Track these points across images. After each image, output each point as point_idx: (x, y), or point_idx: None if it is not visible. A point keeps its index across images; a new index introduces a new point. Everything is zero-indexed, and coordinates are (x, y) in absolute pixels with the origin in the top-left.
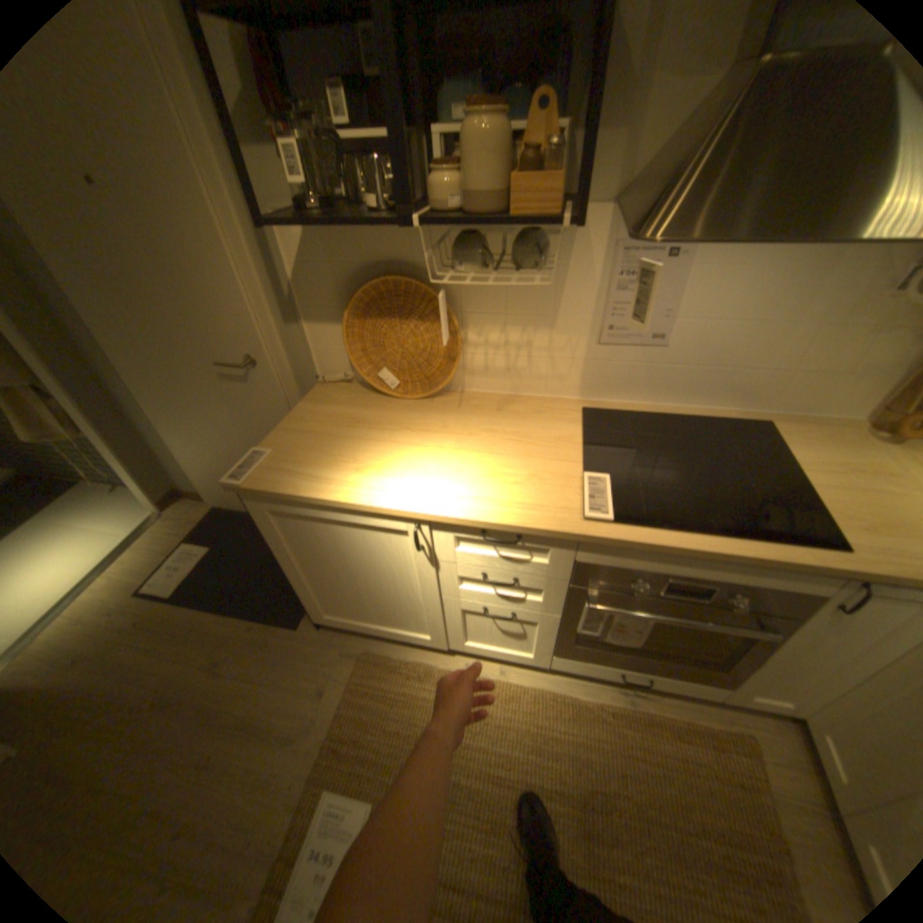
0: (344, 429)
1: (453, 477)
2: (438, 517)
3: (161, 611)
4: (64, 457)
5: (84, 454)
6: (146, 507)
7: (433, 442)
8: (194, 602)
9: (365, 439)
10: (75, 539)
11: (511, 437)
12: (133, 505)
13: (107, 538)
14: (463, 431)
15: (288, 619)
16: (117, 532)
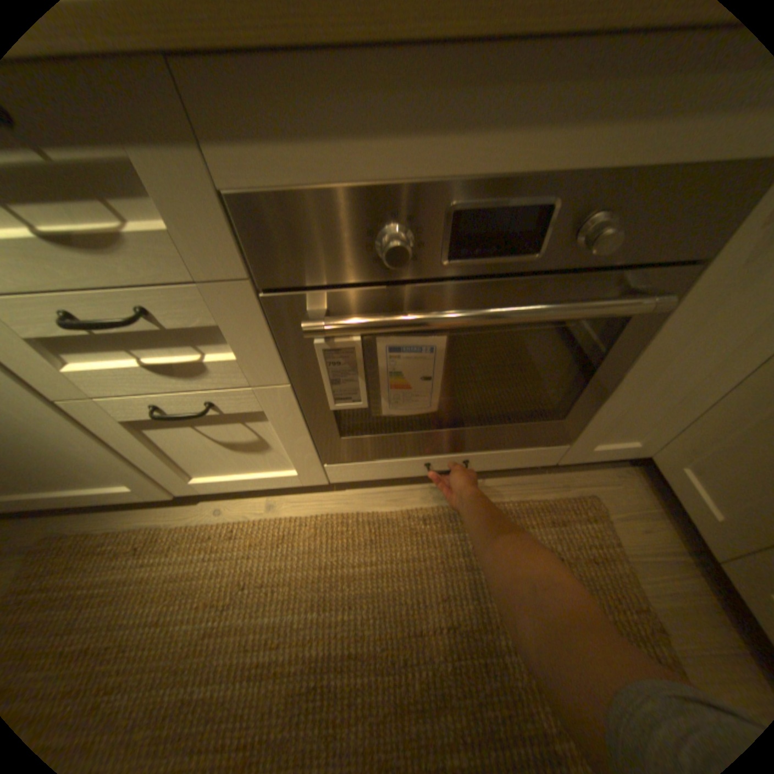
0: None
1: None
2: None
3: None
4: None
5: None
6: None
7: None
8: None
9: None
10: None
11: None
12: None
13: None
14: None
15: None
16: None
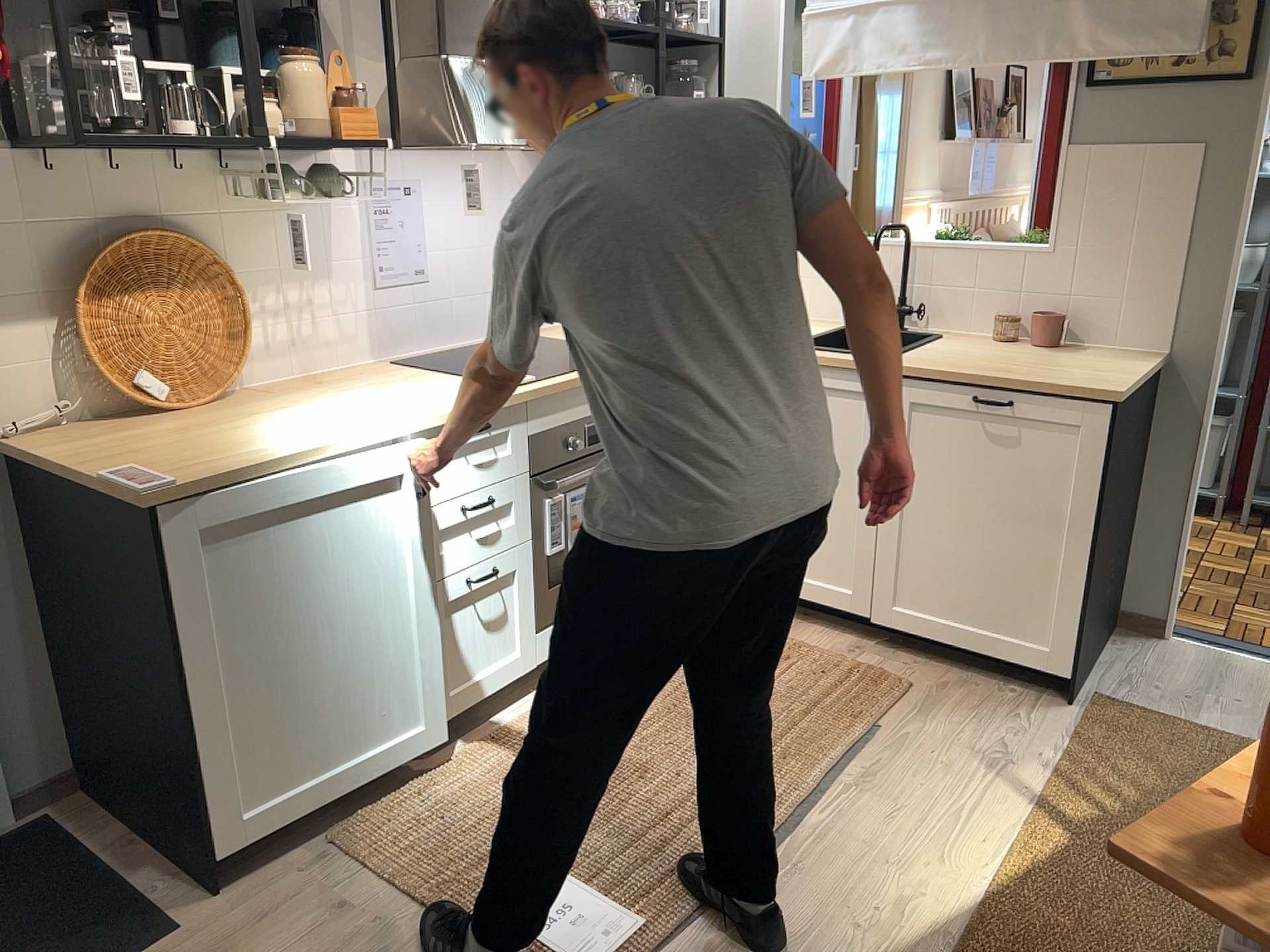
0: (183, 437)
1: (386, 409)
2: (422, 426)
3: None
4: None
5: None
6: None
7: (312, 409)
8: None
9: (232, 430)
10: None
11: (375, 388)
12: None
13: None
14: (323, 399)
15: (144, 934)
16: None
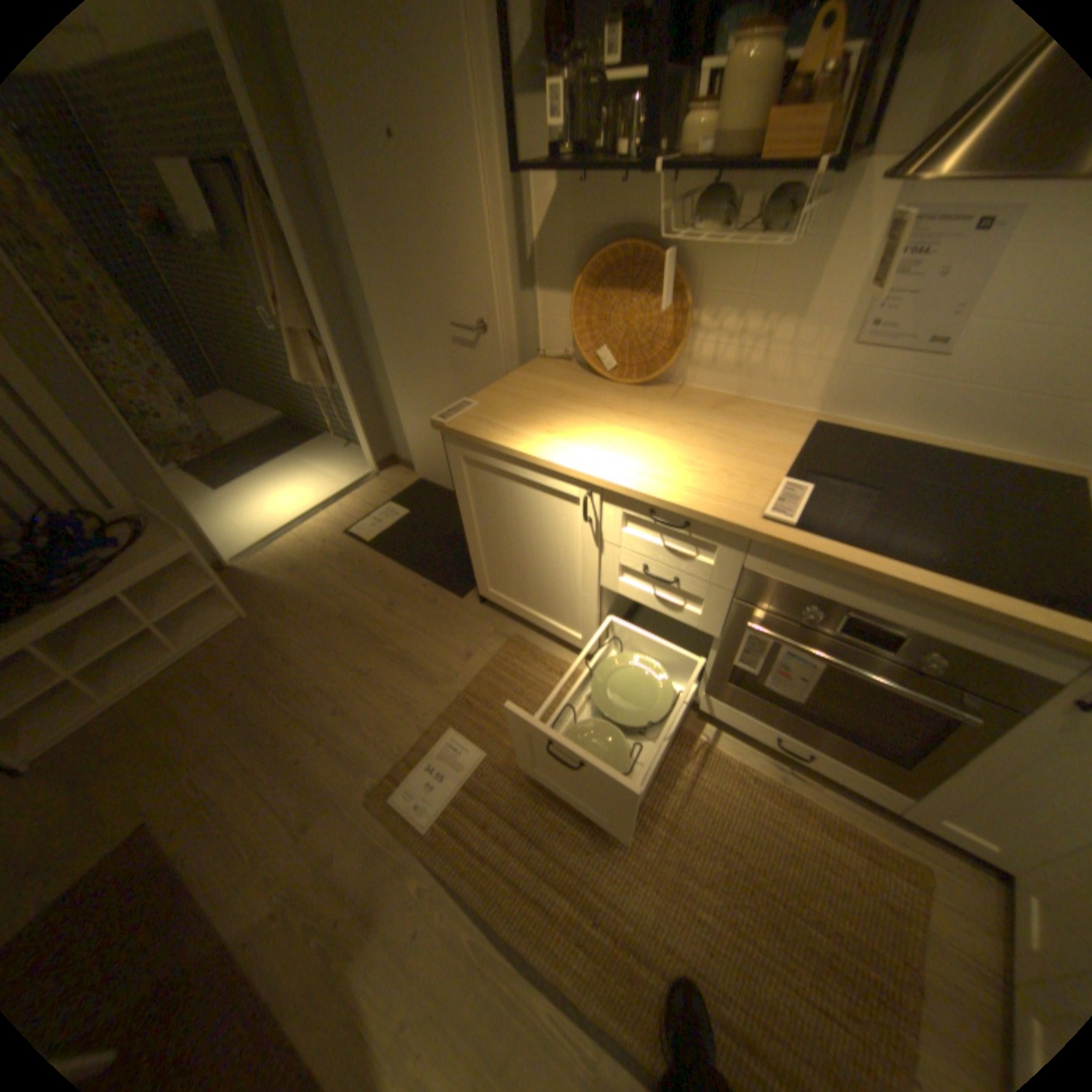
0: (548, 398)
1: (637, 455)
2: (609, 485)
3: (360, 549)
4: (317, 406)
5: (333, 406)
6: (368, 464)
7: (630, 423)
8: (386, 551)
9: (565, 409)
10: (312, 477)
11: (716, 434)
12: (359, 460)
13: (334, 482)
14: (666, 420)
15: (458, 587)
16: (342, 479)
